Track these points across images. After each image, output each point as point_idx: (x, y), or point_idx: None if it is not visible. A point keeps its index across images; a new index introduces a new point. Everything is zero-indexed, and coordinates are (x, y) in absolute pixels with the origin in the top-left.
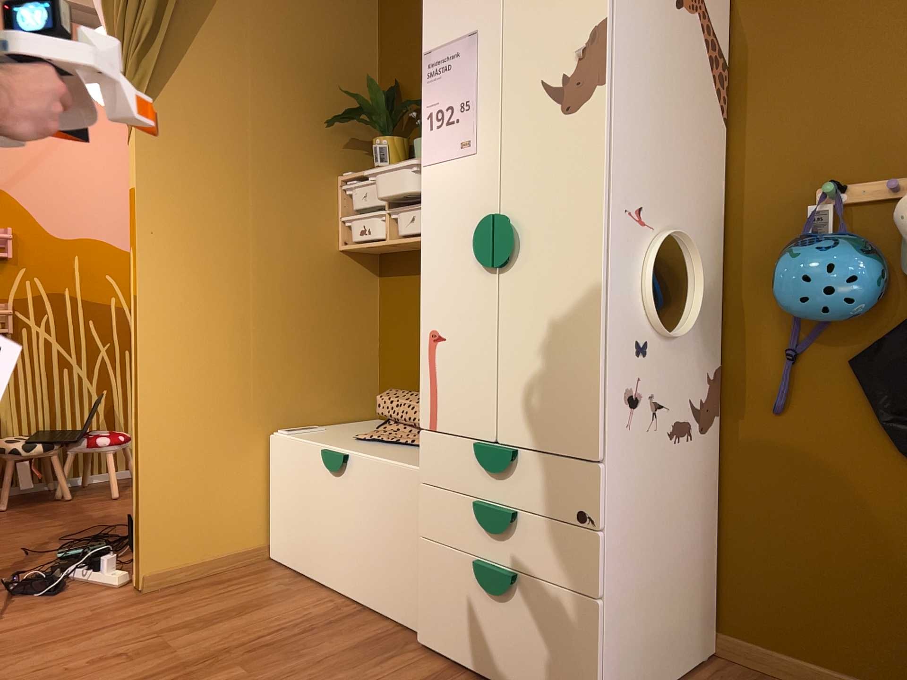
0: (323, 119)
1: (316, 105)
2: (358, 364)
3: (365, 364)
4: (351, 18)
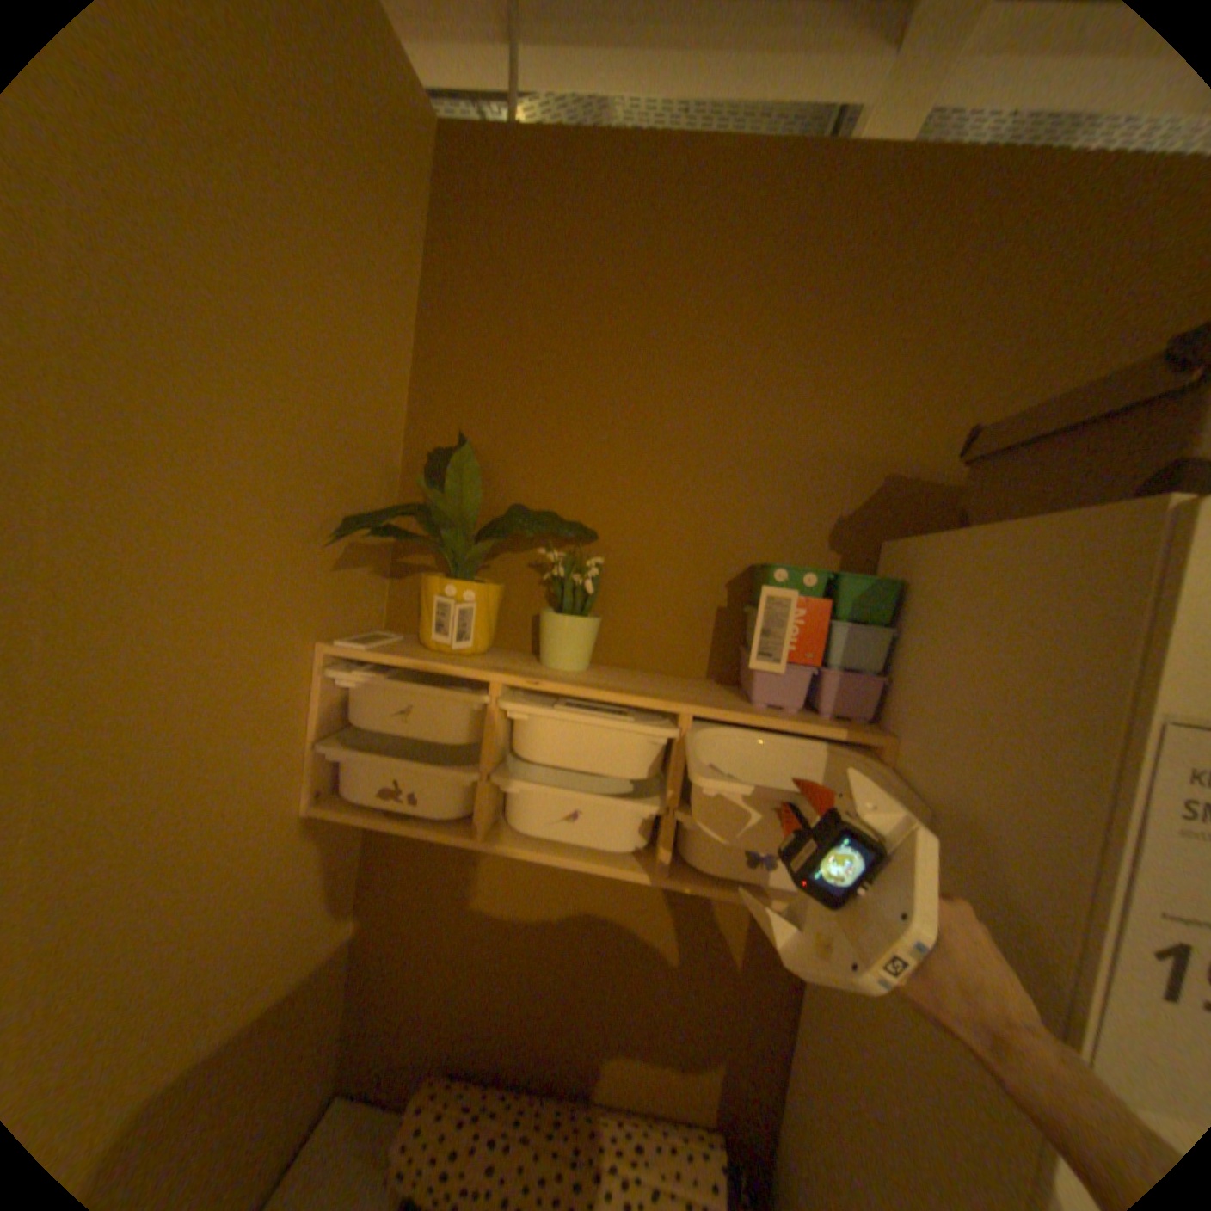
0: (298, 502)
1: (285, 463)
2: (315, 1022)
3: (326, 1009)
4: (381, 248)
